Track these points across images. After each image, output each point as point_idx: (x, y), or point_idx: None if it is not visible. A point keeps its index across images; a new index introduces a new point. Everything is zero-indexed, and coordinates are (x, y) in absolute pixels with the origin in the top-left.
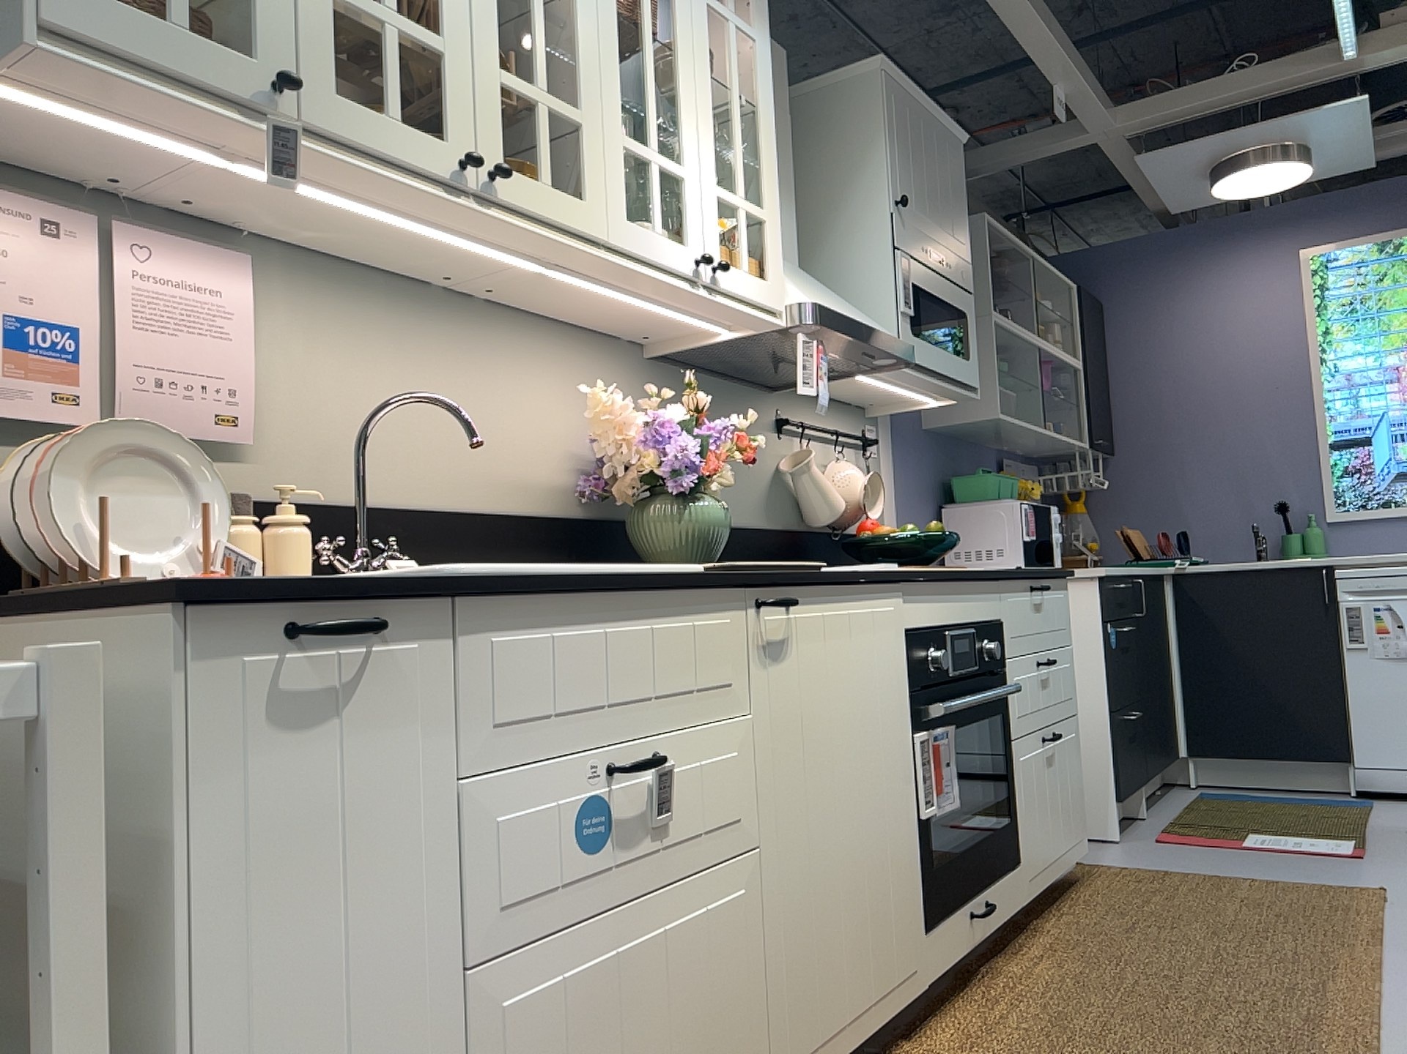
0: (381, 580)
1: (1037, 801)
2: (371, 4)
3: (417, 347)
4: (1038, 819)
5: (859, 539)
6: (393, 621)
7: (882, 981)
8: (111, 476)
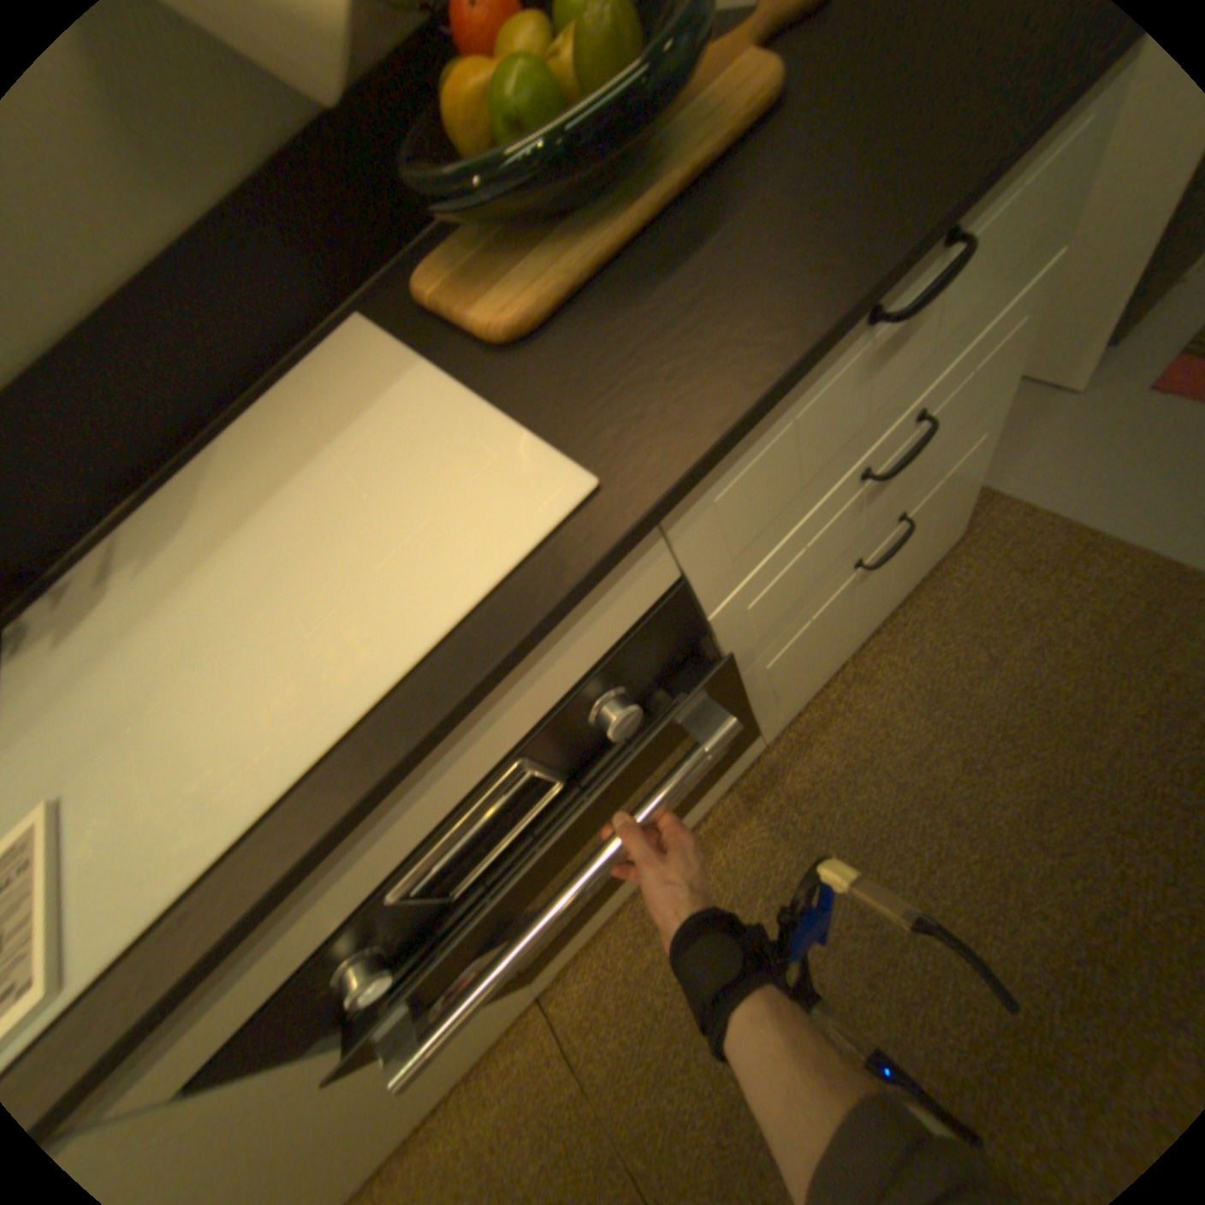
0: None
1: (811, 654)
2: None
3: None
4: (812, 665)
5: (395, 169)
6: None
7: (449, 1078)
8: None
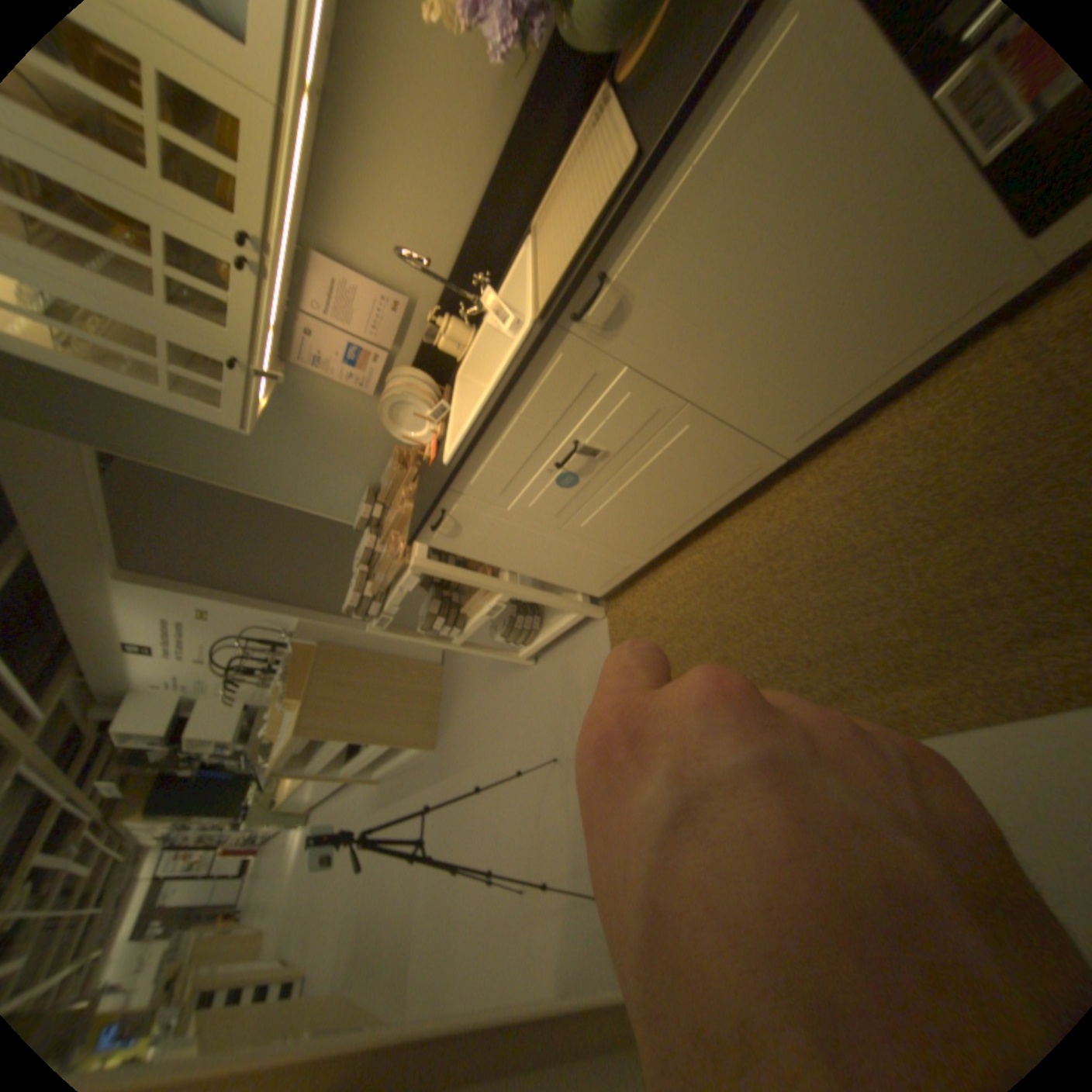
0: (440, 476)
1: None
2: (161, 276)
3: (374, 139)
4: None
5: None
6: (448, 503)
7: (921, 338)
8: (401, 410)
